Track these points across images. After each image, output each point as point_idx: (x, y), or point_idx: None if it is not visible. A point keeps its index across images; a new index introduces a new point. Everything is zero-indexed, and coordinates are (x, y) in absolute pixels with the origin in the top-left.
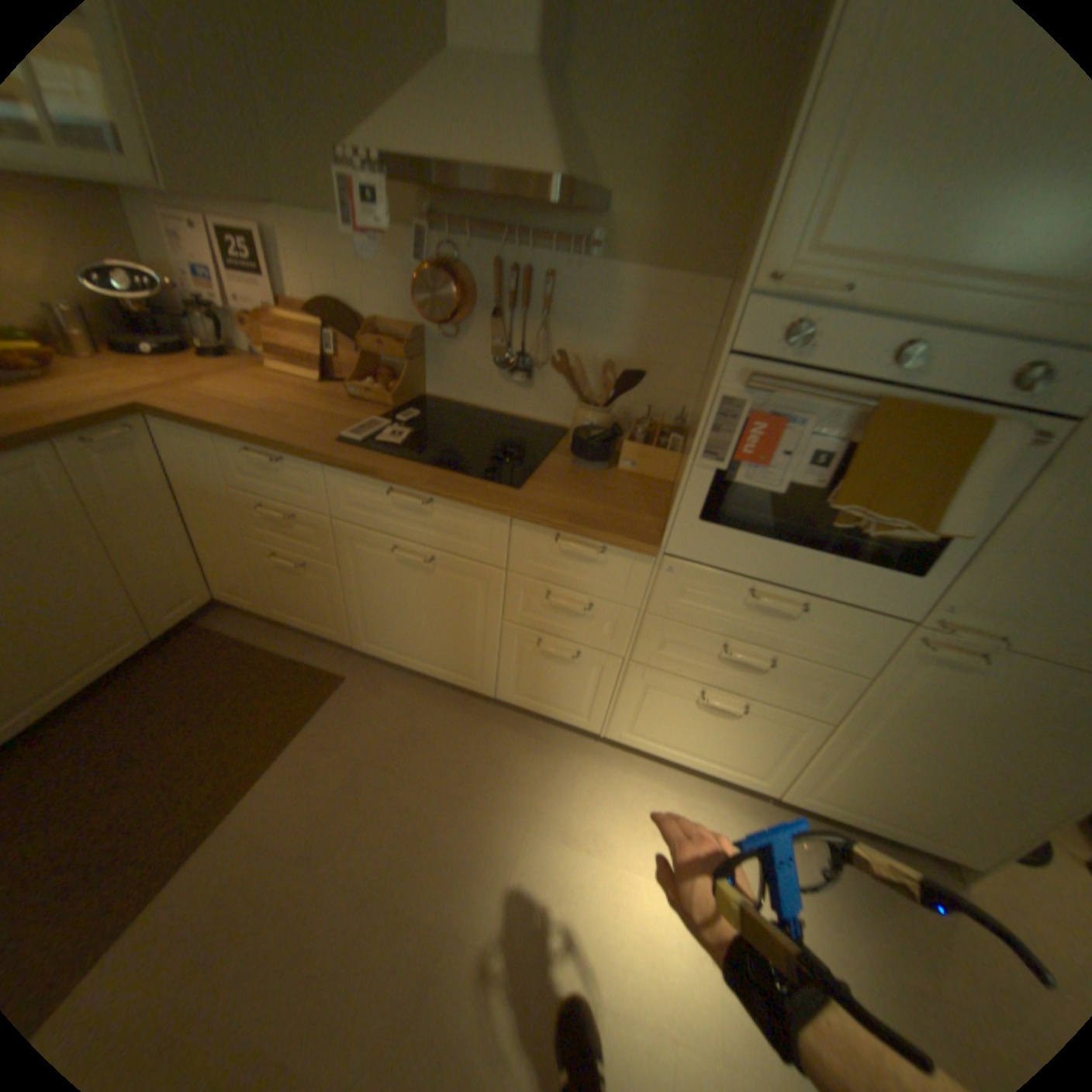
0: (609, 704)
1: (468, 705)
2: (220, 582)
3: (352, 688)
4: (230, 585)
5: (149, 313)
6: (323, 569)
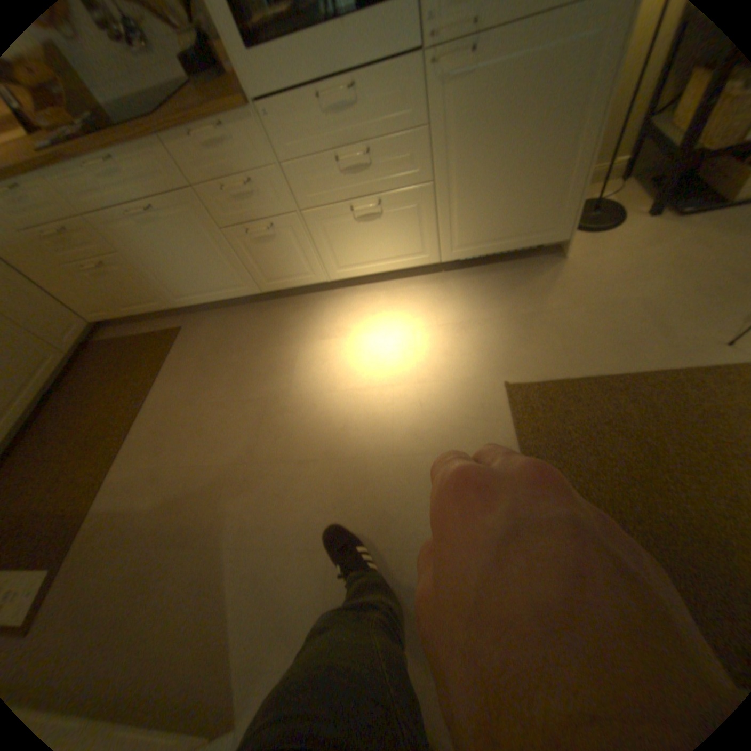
0: (314, 254)
1: (254, 307)
2: (79, 308)
3: (186, 330)
4: (84, 307)
5: None
6: (110, 259)
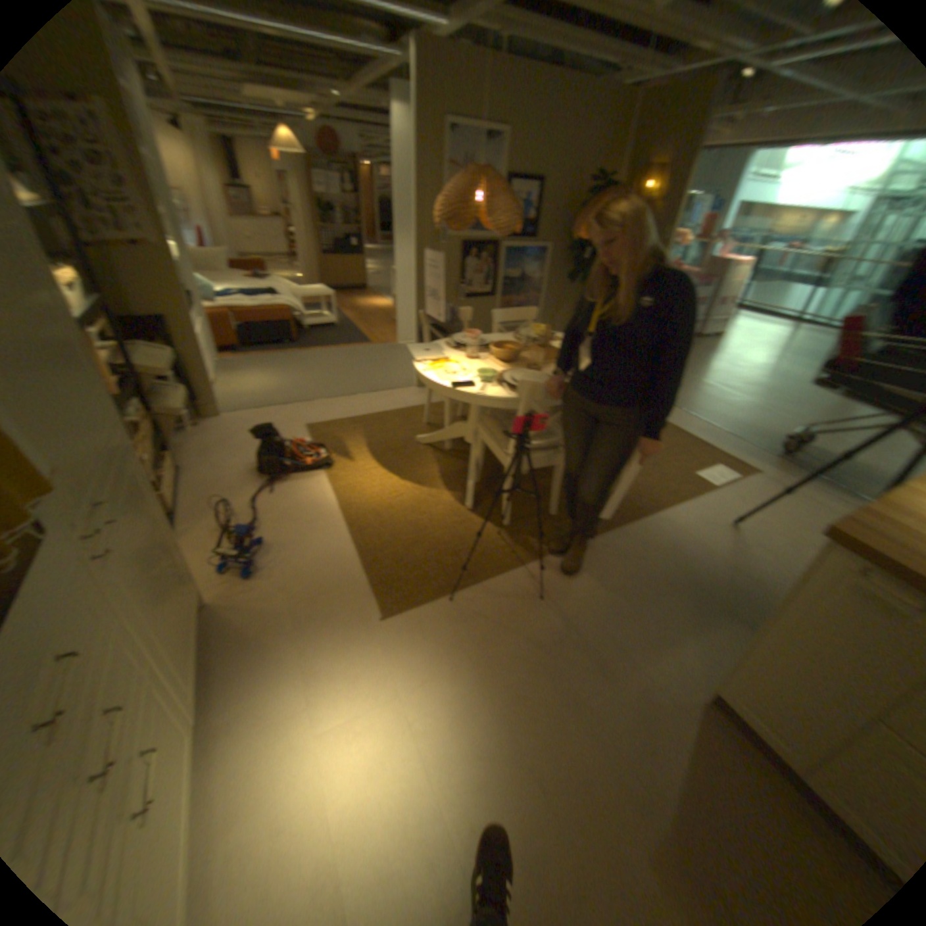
0: None
1: None
2: None
3: None
4: None
5: None
6: None
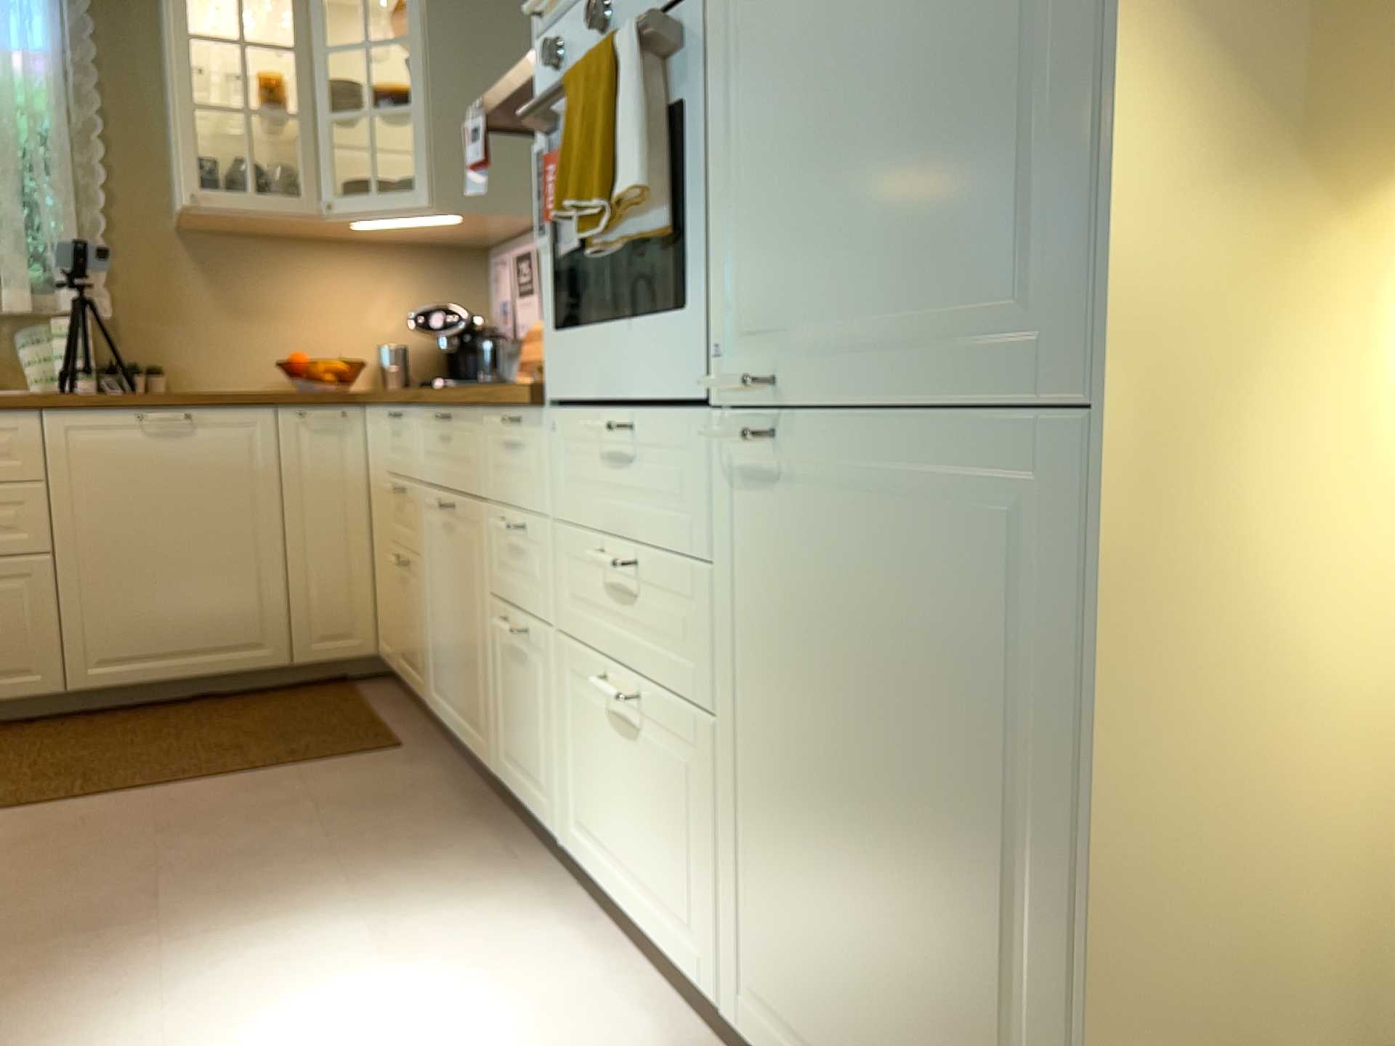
0: (559, 754)
1: (487, 805)
2: (380, 620)
3: (397, 755)
4: (383, 622)
5: (464, 353)
6: (415, 563)
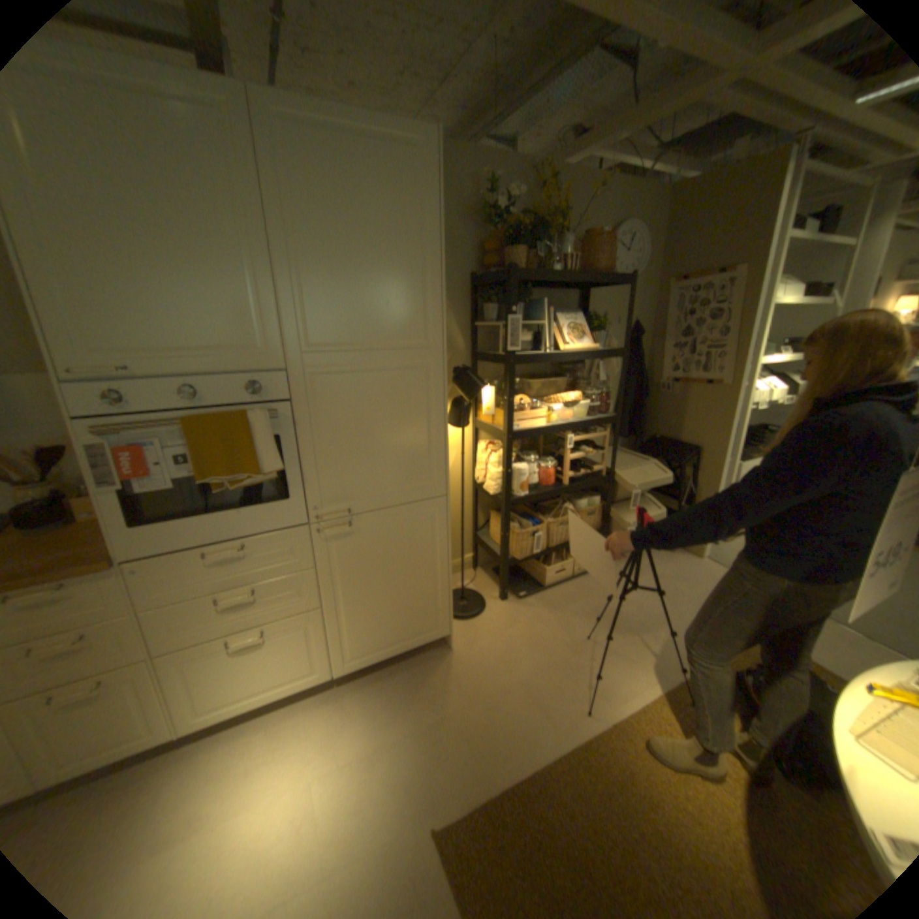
0: (159, 707)
1: None
2: None
3: None
4: None
5: None
6: None
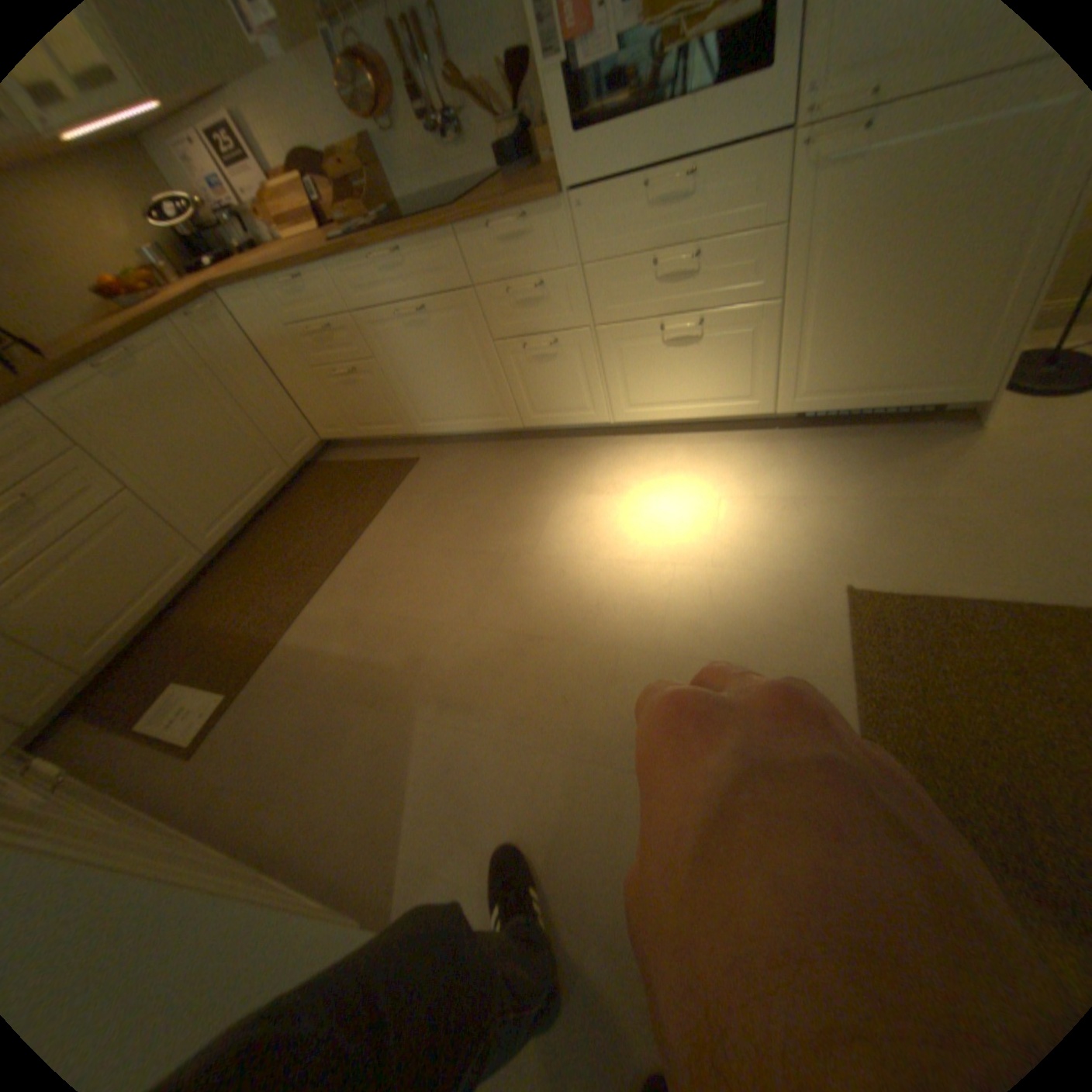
0: (601, 383)
1: (510, 445)
2: (317, 419)
3: (425, 461)
4: (323, 419)
5: (197, 234)
6: (365, 365)
